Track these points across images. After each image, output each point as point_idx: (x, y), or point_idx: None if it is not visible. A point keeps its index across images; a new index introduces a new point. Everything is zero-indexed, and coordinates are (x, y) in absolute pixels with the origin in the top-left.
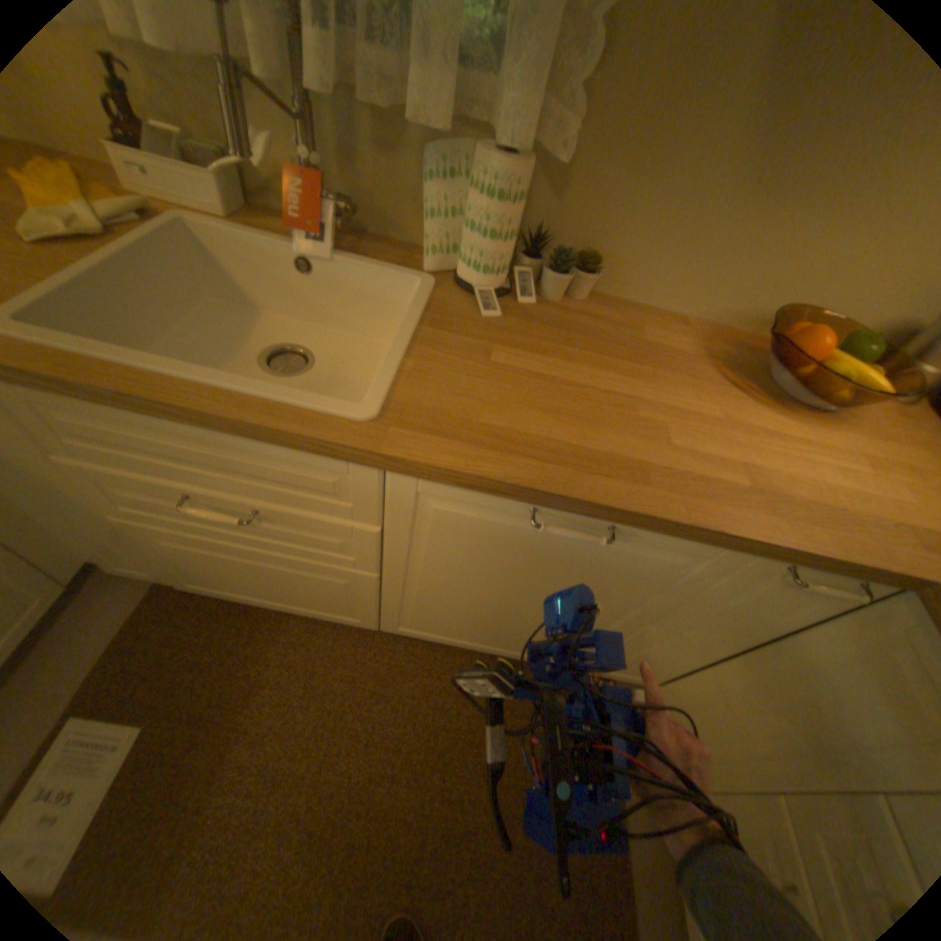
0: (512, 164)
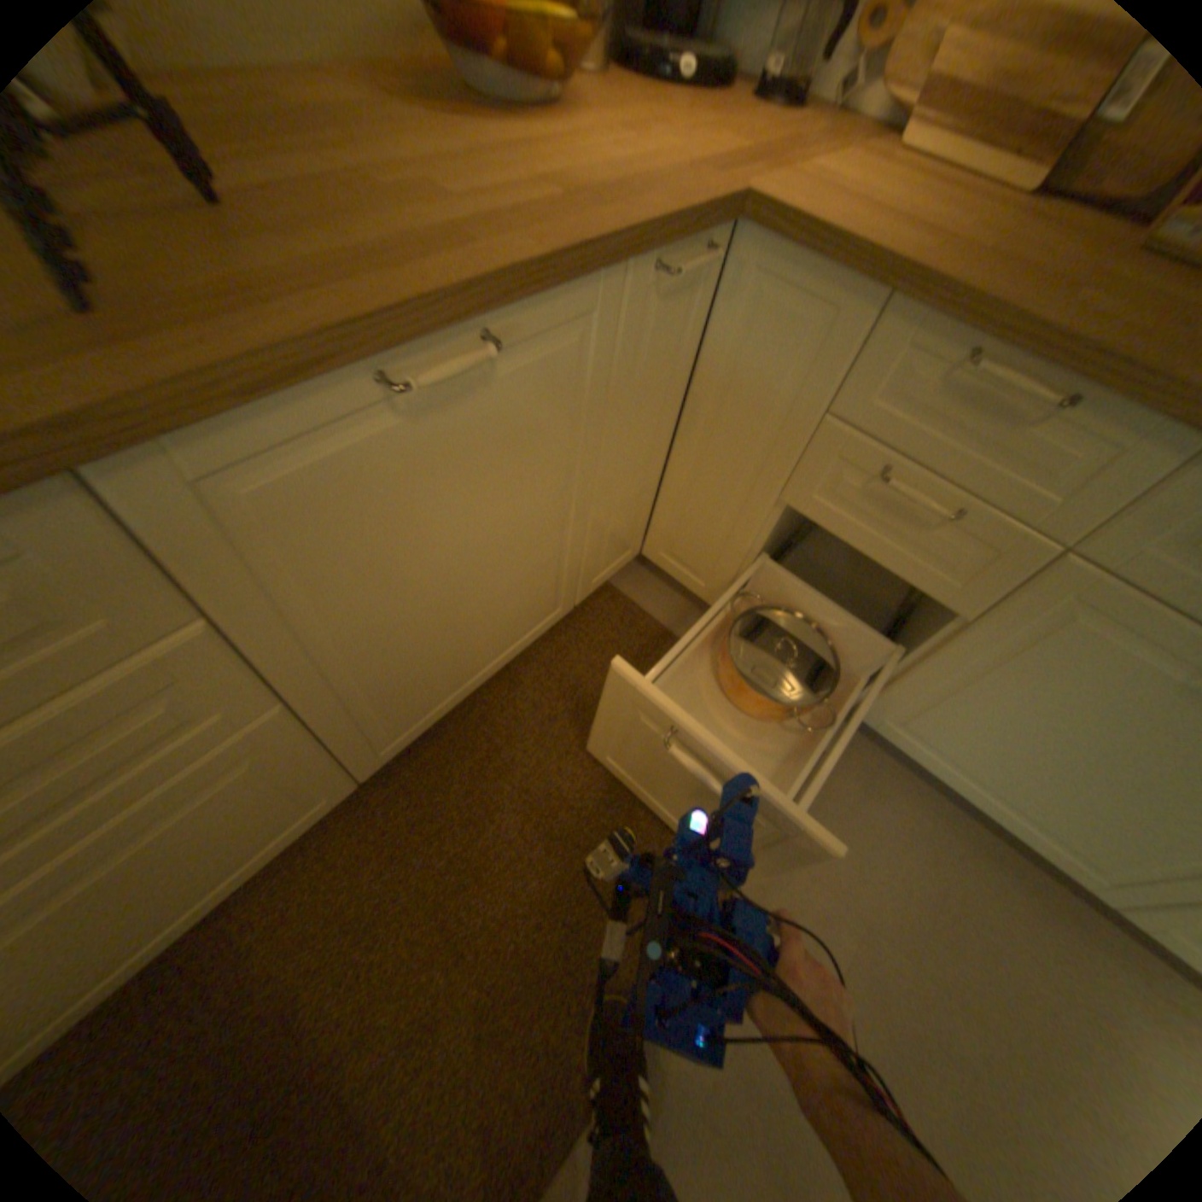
0: None
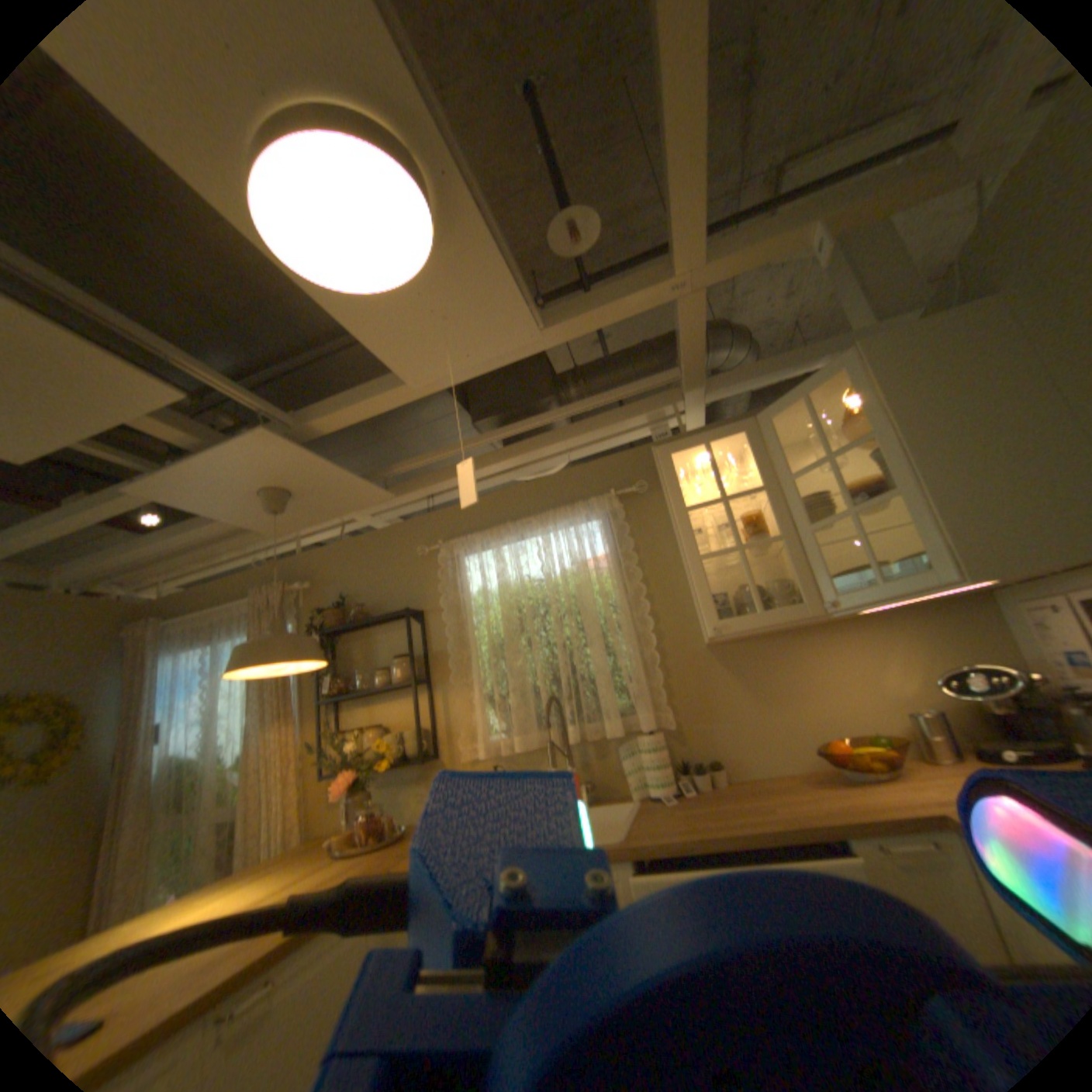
0: (652, 737)
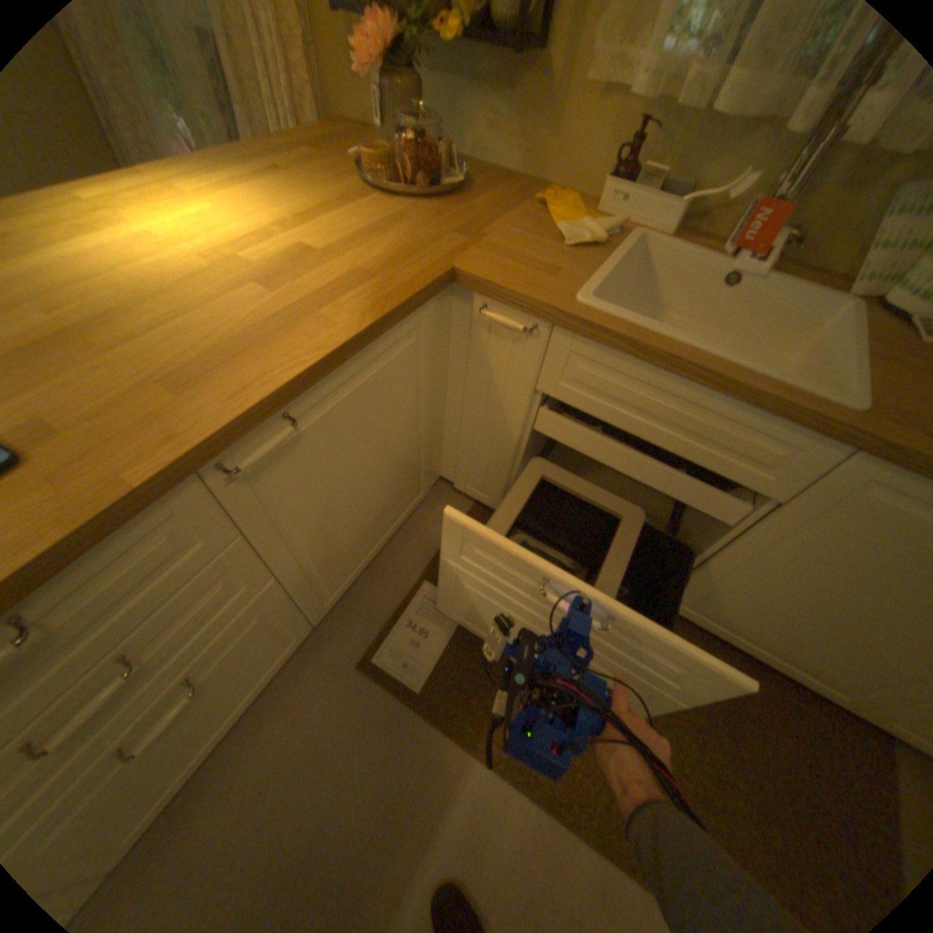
0: None
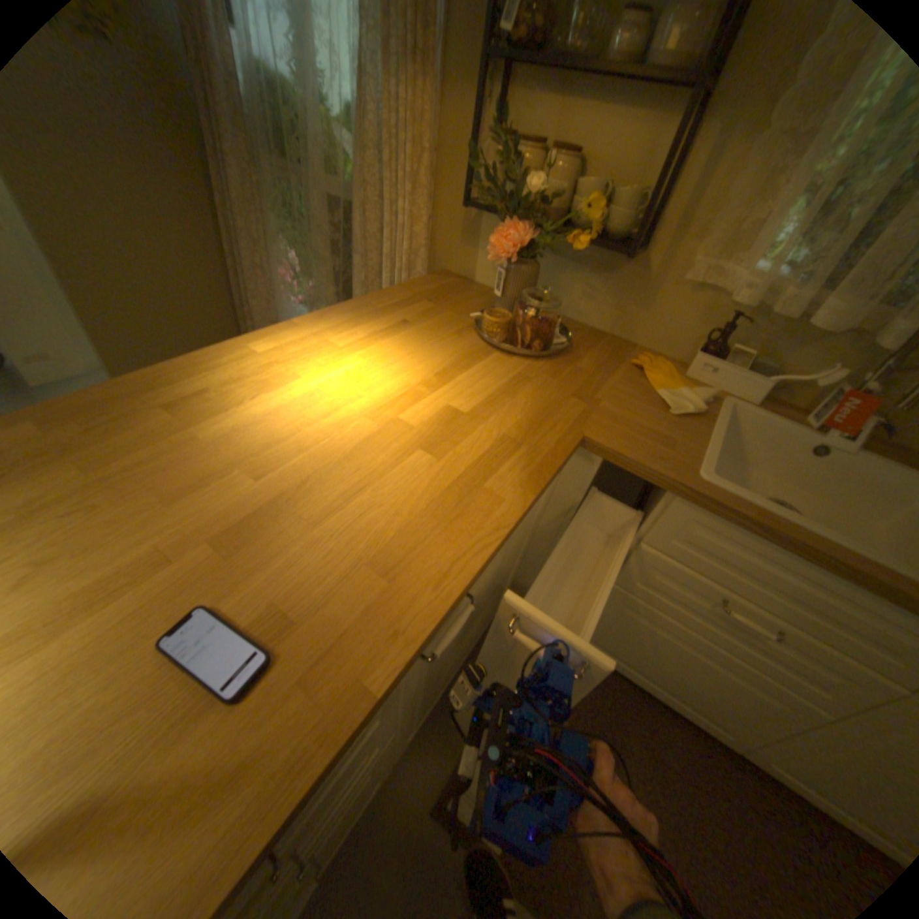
0: None
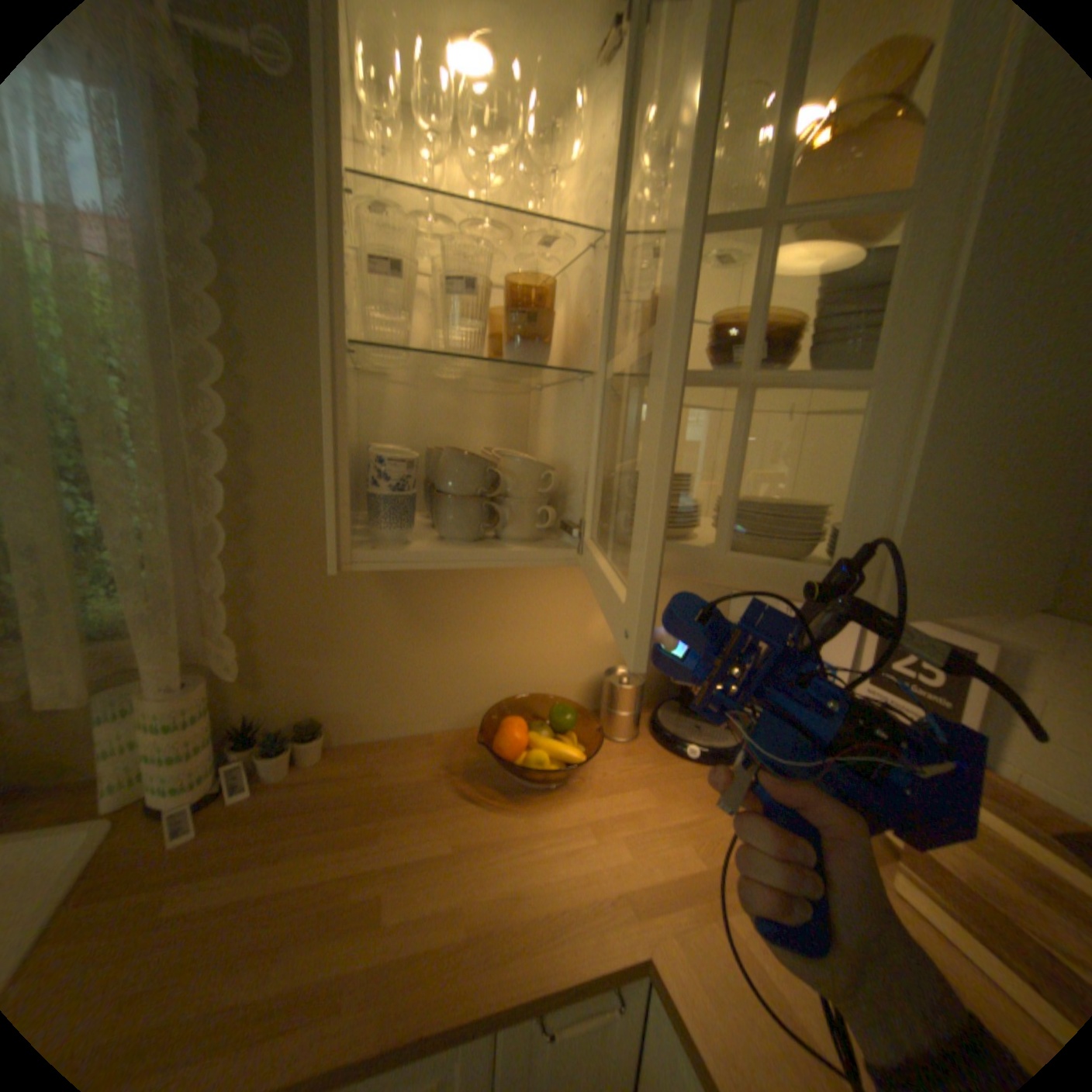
0: (165, 707)
